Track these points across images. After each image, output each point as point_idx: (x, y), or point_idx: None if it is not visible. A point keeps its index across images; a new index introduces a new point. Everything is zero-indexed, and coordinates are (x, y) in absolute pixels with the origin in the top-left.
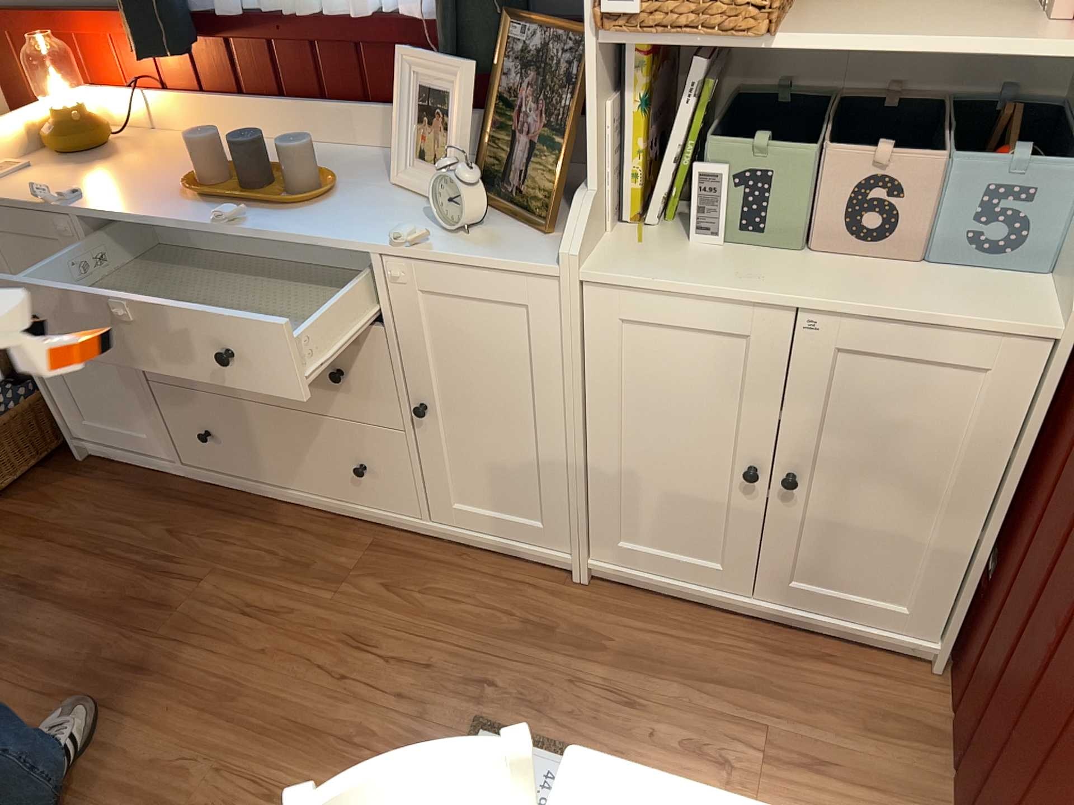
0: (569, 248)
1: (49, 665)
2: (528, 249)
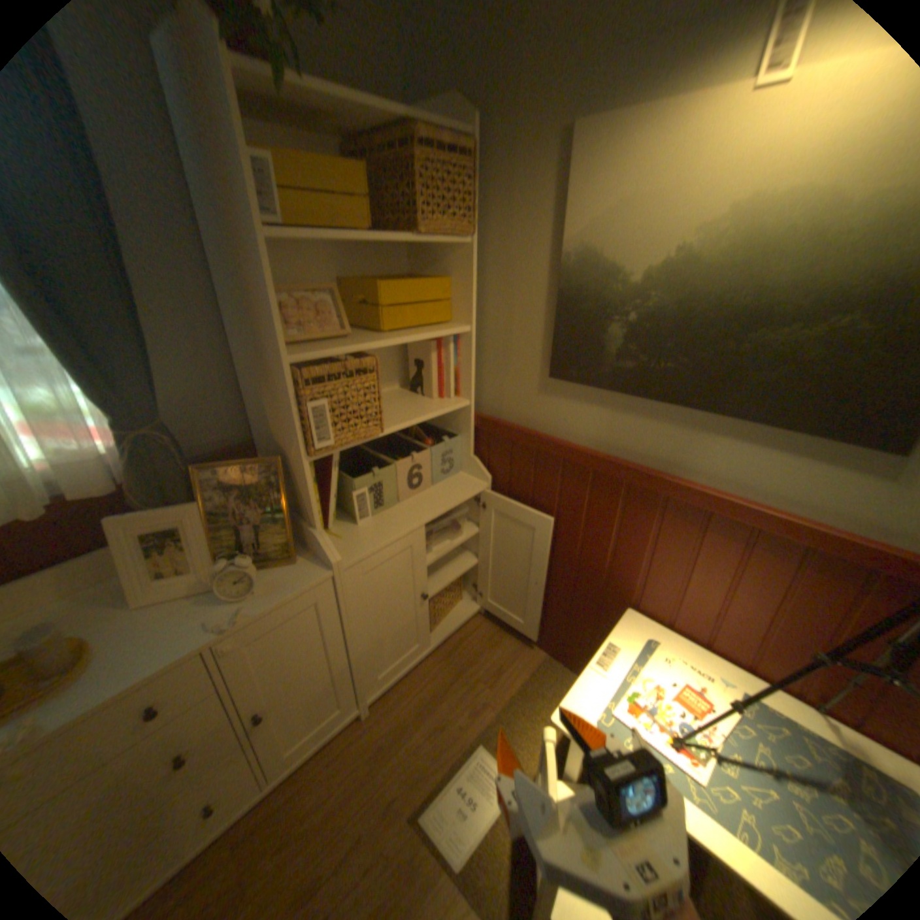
0: (332, 559)
1: None
2: (298, 576)
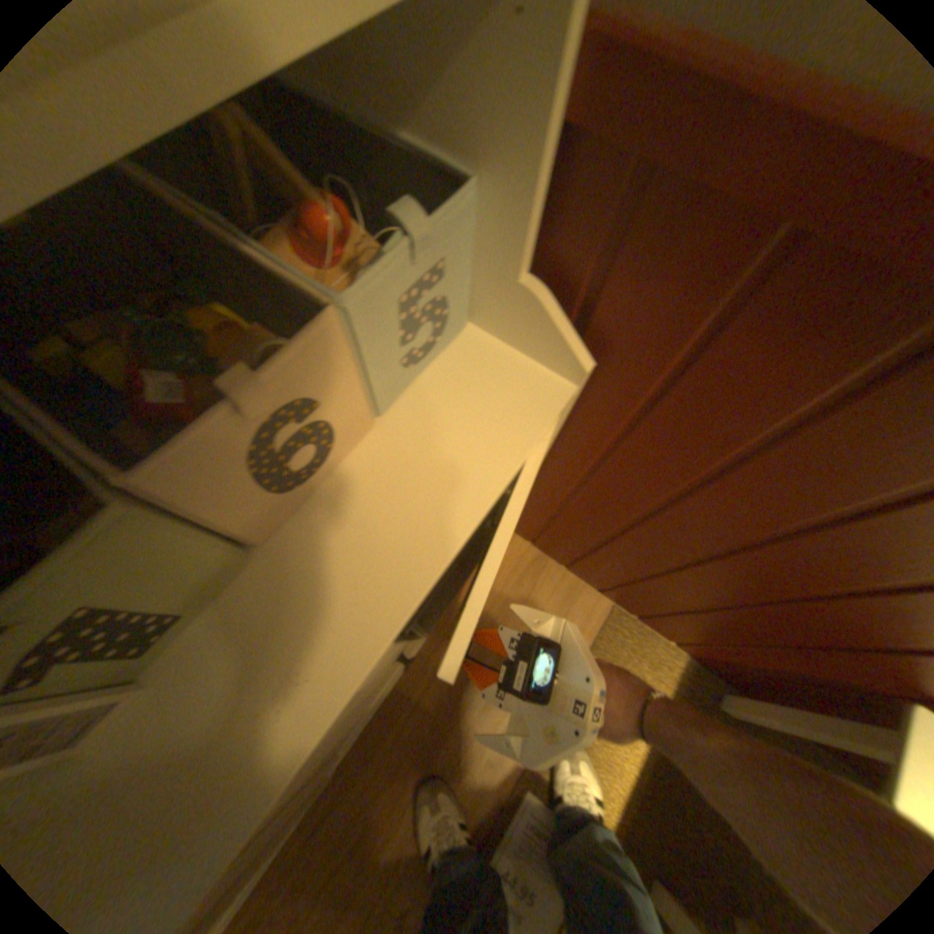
0: None
1: None
2: None
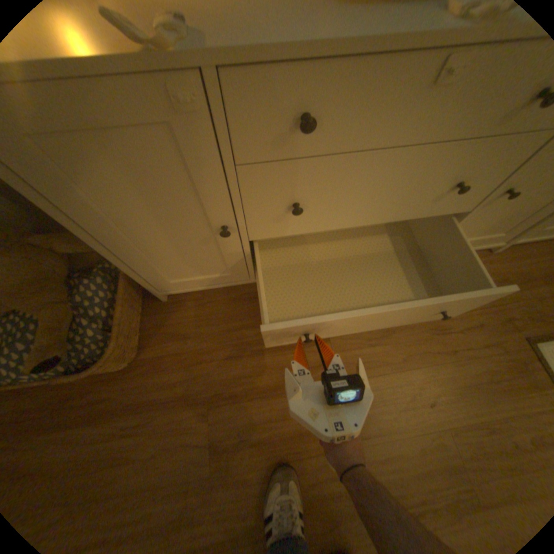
0: None
1: (301, 443)
2: None
